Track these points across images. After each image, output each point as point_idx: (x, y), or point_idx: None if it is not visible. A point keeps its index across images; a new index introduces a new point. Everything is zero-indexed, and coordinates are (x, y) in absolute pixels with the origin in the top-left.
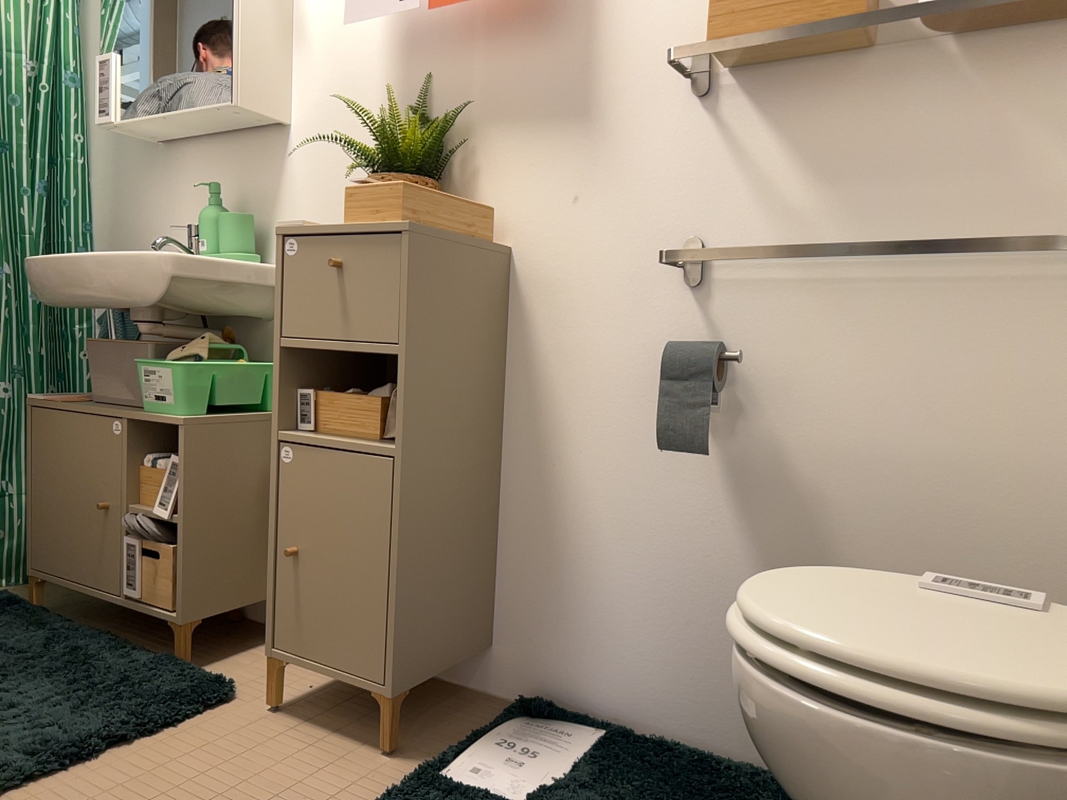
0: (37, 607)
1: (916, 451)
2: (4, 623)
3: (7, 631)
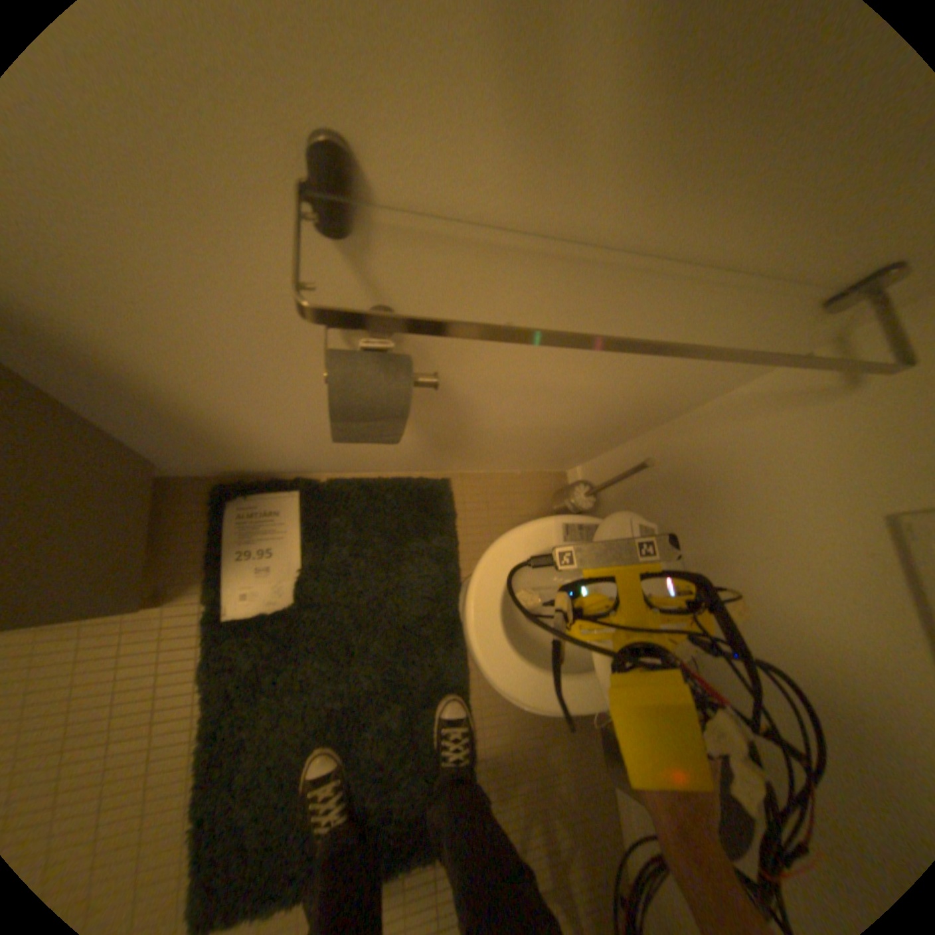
0: None
1: (568, 386)
2: None
3: None
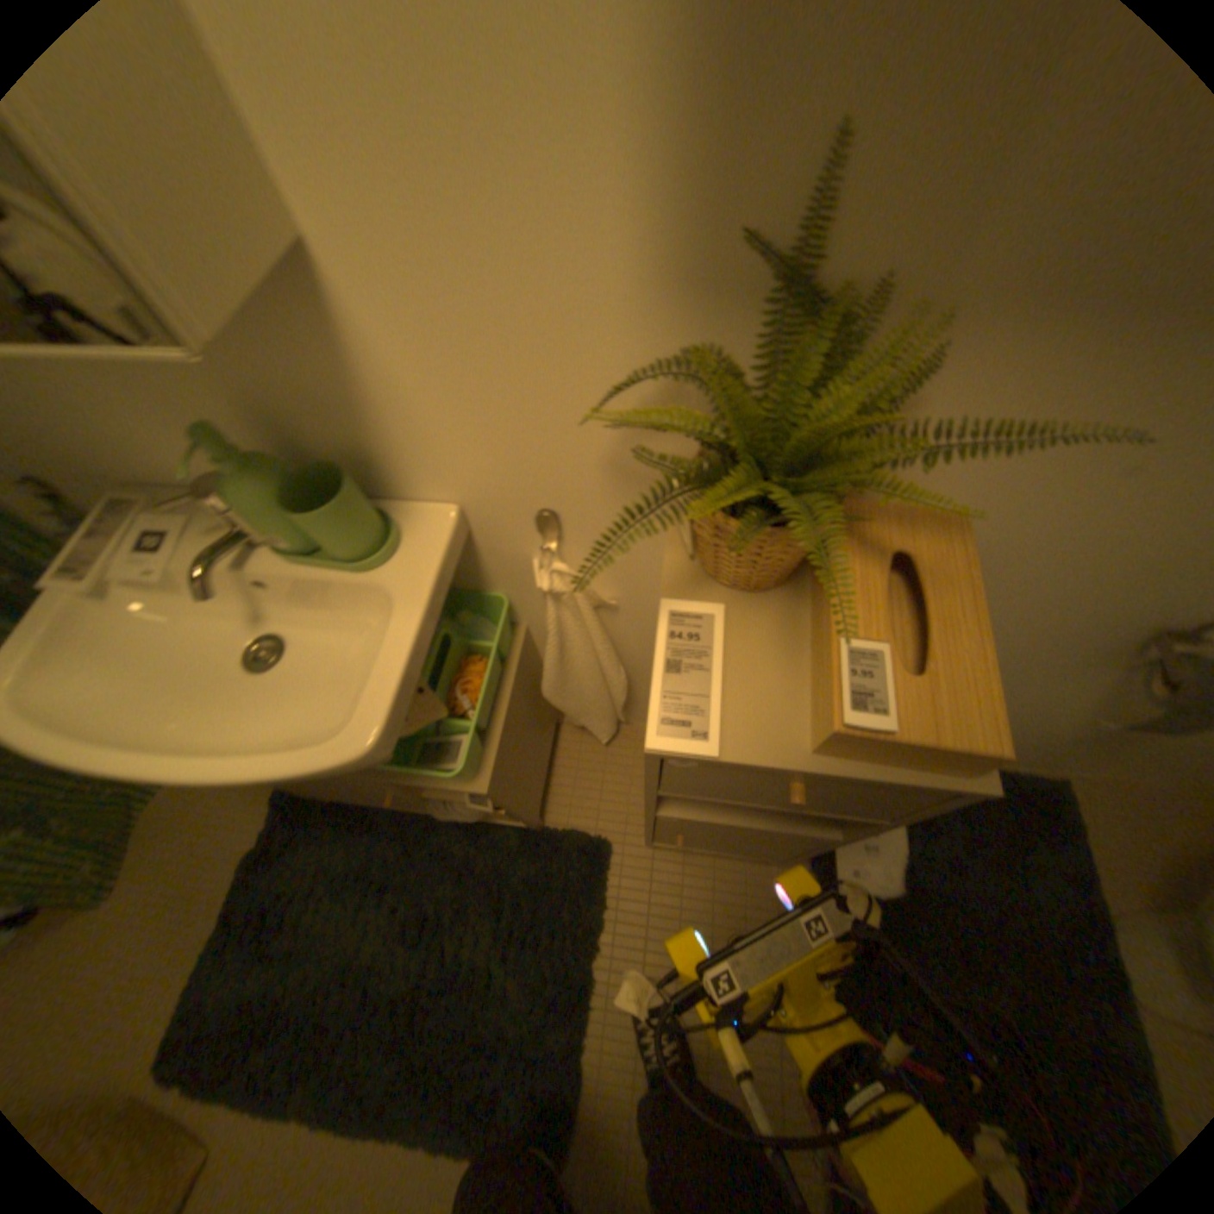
0: (333, 815)
1: None
2: (333, 856)
3: (353, 871)
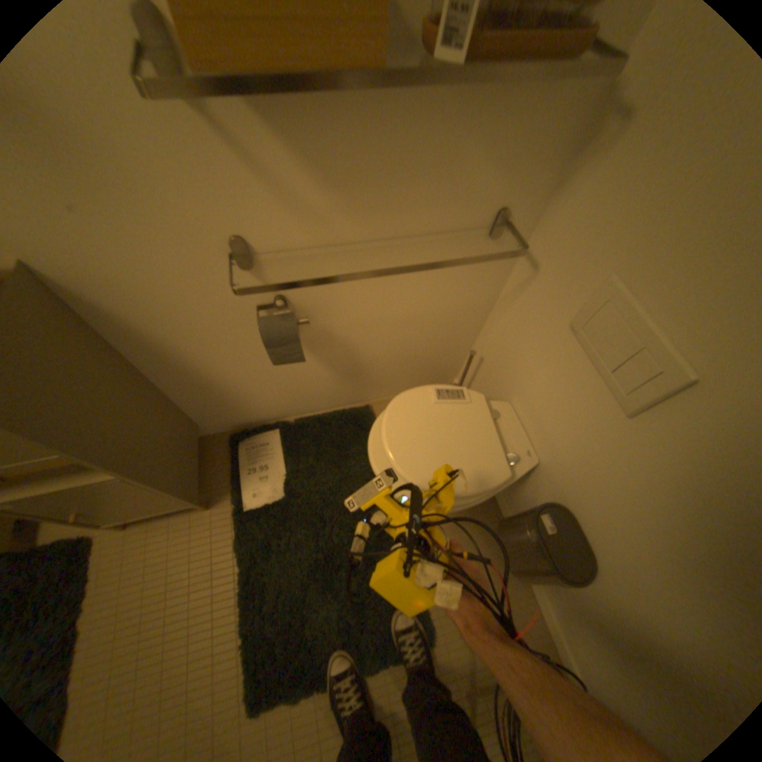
0: None
1: (395, 317)
2: None
3: None
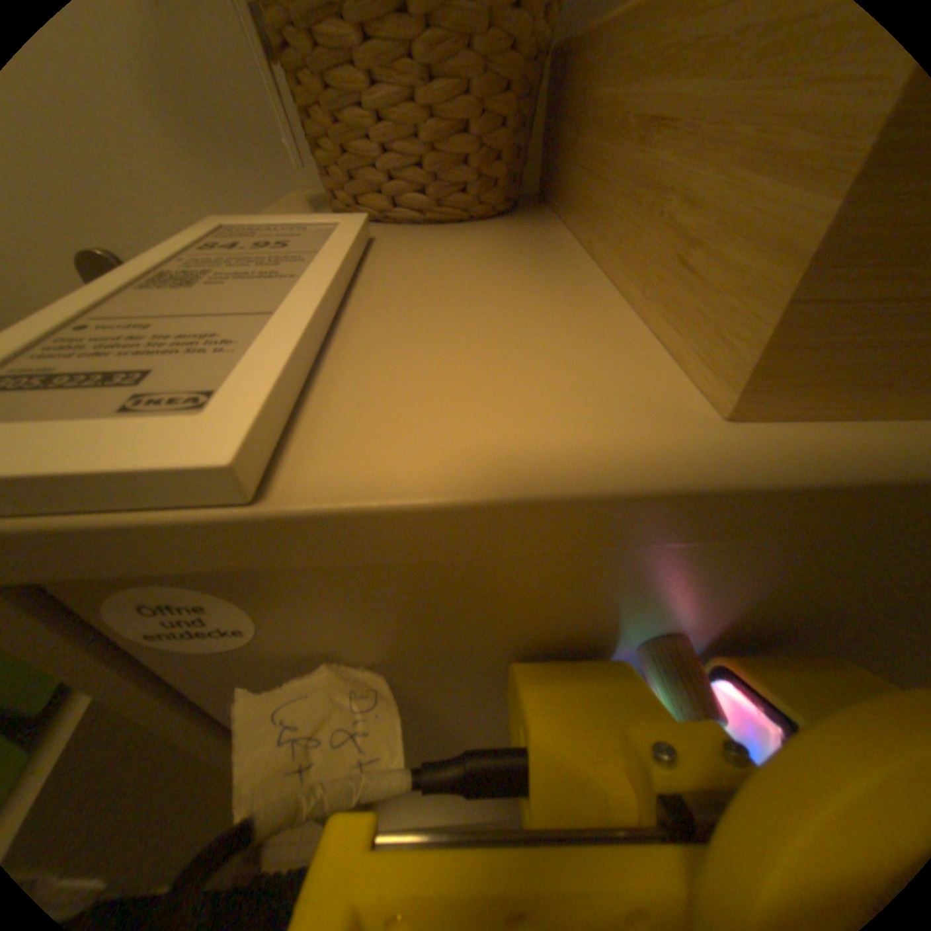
0: None
1: None
2: None
3: None
